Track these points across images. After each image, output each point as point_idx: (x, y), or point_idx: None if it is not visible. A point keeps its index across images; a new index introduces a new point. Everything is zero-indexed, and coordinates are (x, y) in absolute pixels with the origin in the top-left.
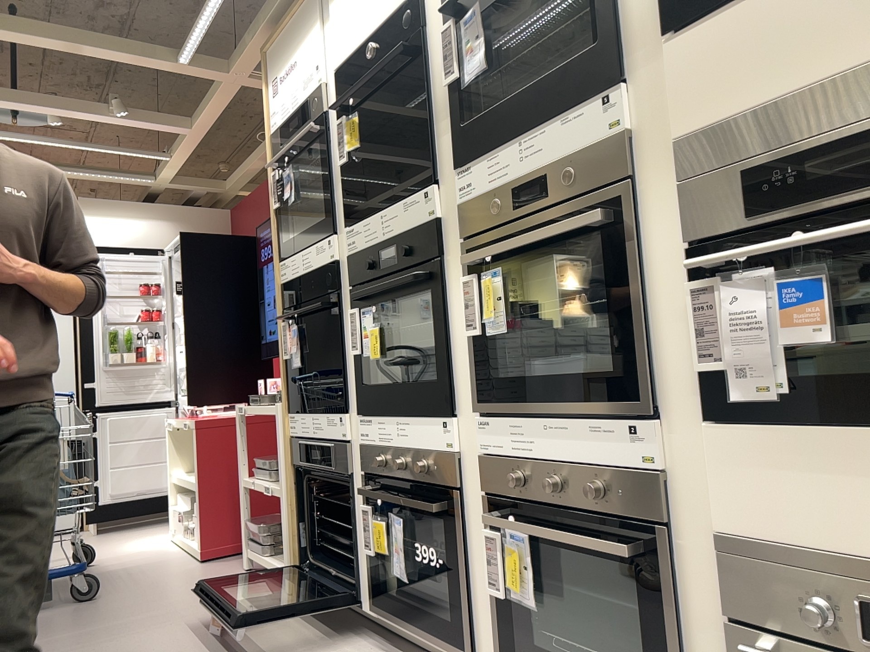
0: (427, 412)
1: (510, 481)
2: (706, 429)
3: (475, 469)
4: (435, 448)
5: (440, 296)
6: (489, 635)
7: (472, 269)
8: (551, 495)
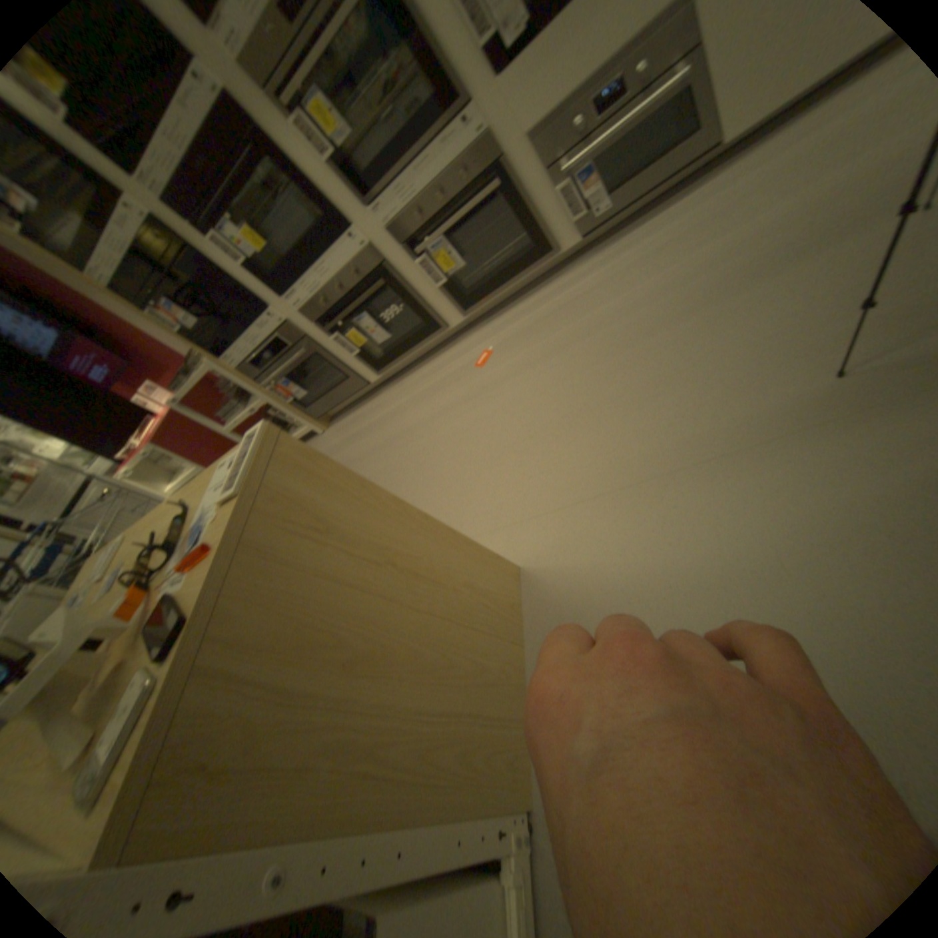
0: (330, 240)
1: (415, 217)
2: (497, 78)
3: (384, 240)
4: (352, 255)
5: (277, 153)
6: (446, 307)
7: (289, 107)
8: (441, 199)
